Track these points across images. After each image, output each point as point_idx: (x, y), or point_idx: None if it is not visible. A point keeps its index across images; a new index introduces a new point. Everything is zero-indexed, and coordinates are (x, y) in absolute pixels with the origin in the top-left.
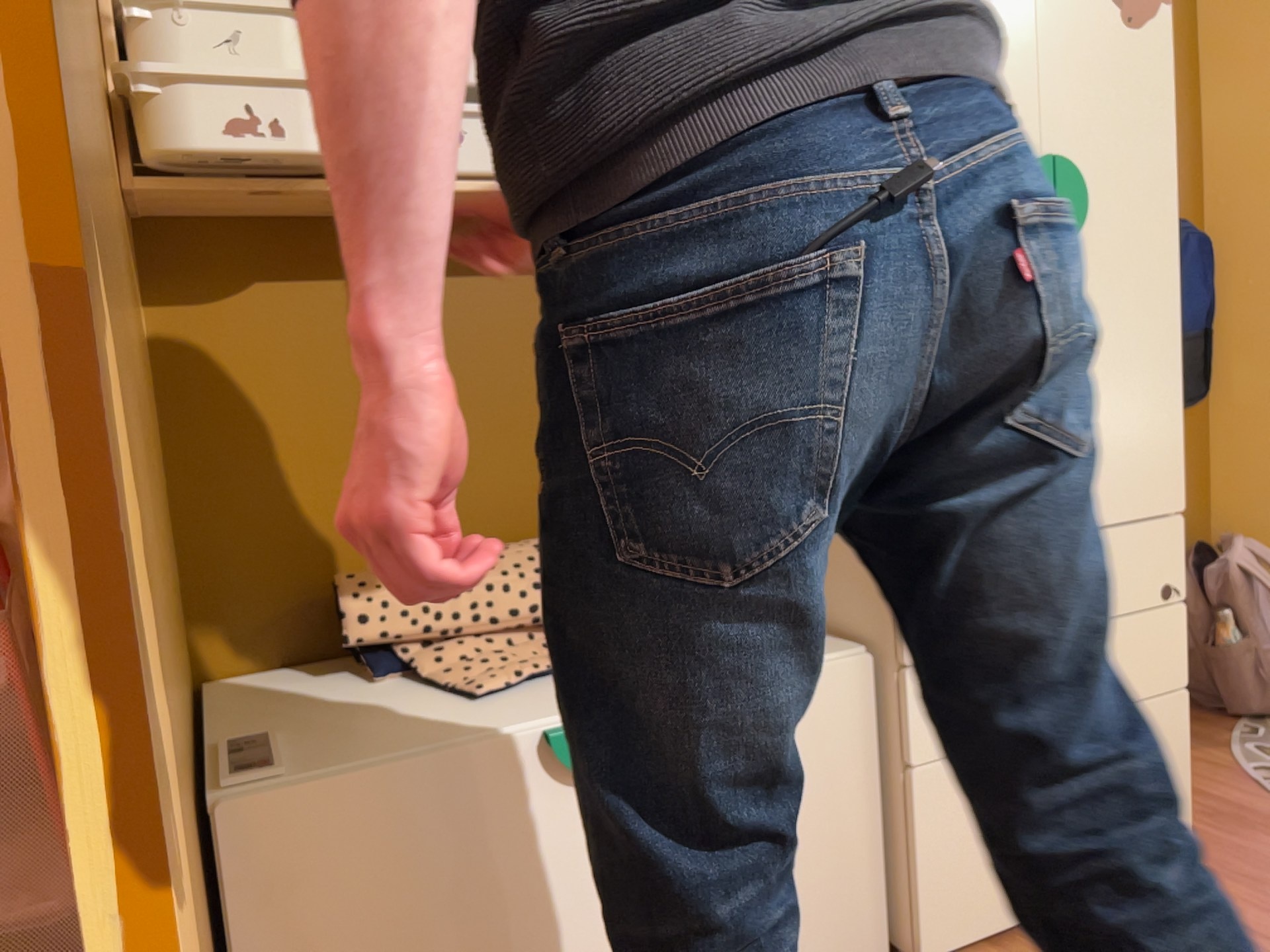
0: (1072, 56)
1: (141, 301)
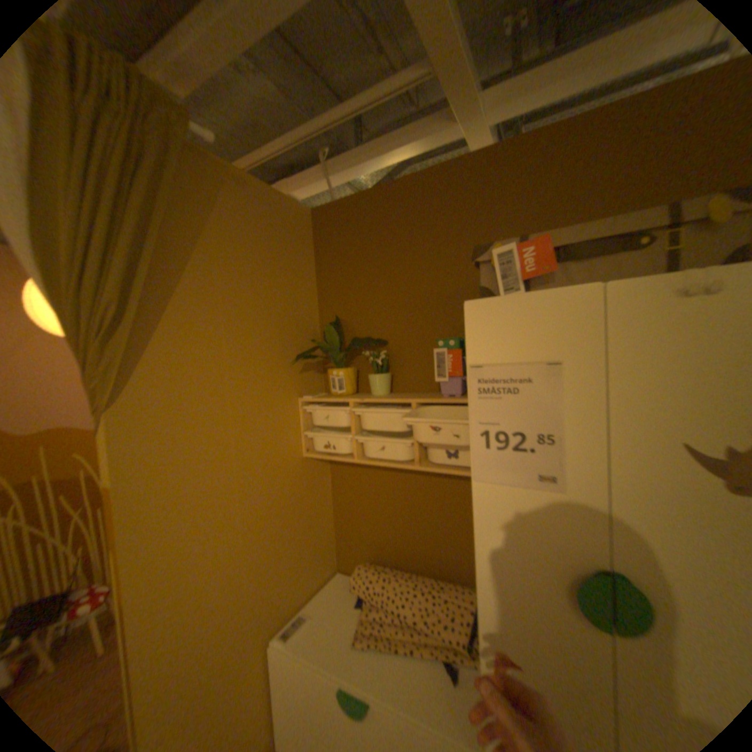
0: (649, 508)
1: (322, 472)
